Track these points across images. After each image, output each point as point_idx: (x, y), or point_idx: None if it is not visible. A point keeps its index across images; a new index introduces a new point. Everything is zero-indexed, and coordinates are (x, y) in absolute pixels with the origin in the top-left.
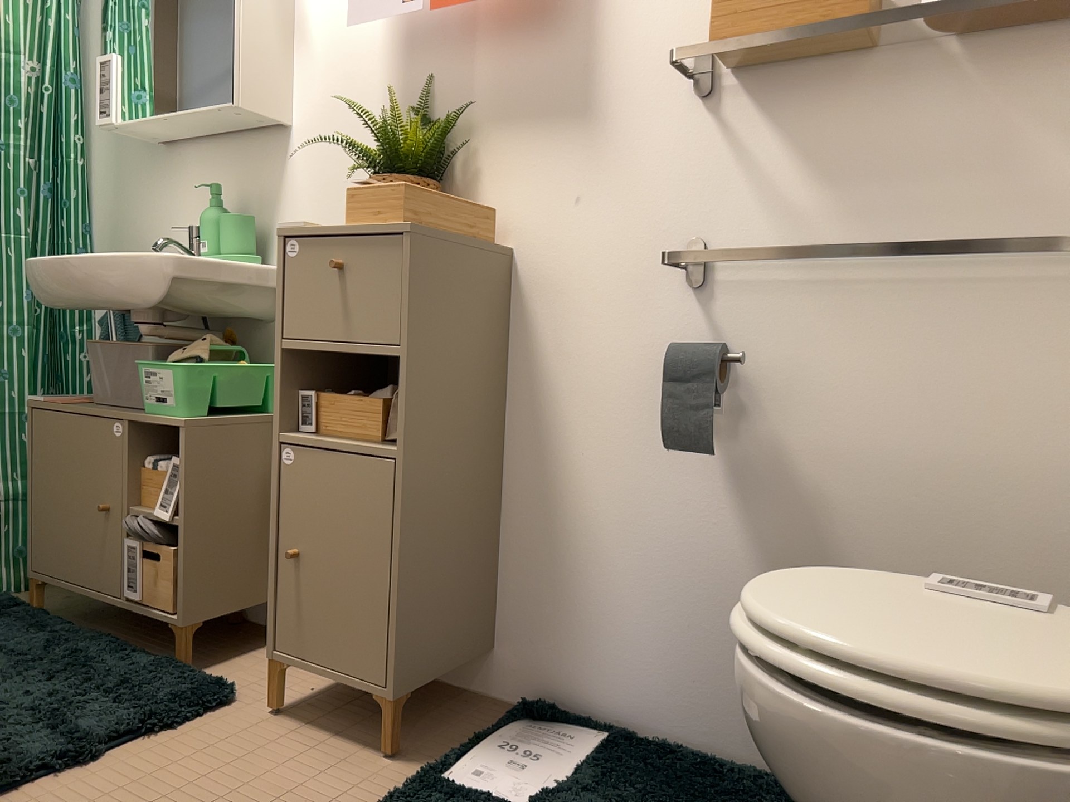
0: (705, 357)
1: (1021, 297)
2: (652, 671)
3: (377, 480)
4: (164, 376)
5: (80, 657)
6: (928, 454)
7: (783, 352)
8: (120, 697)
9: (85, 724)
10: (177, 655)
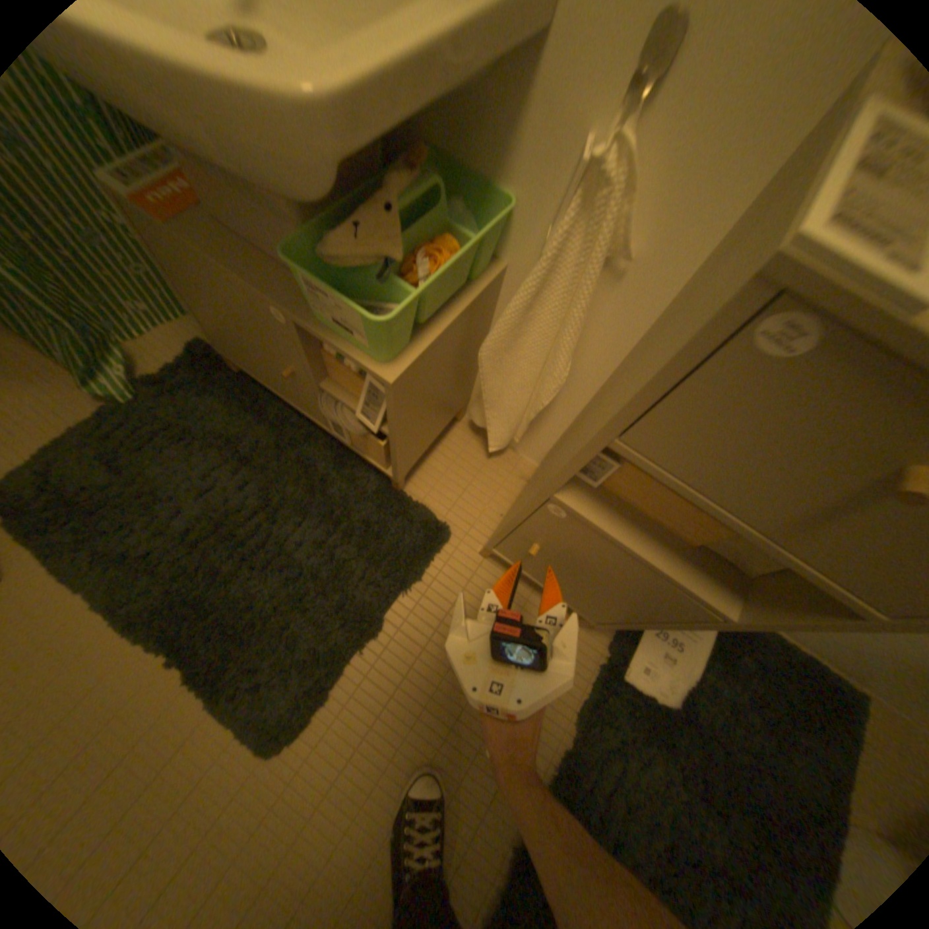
0: None
1: None
2: None
3: (687, 605)
4: (348, 307)
5: (316, 478)
6: None
7: None
8: (374, 554)
9: (363, 595)
10: (396, 485)
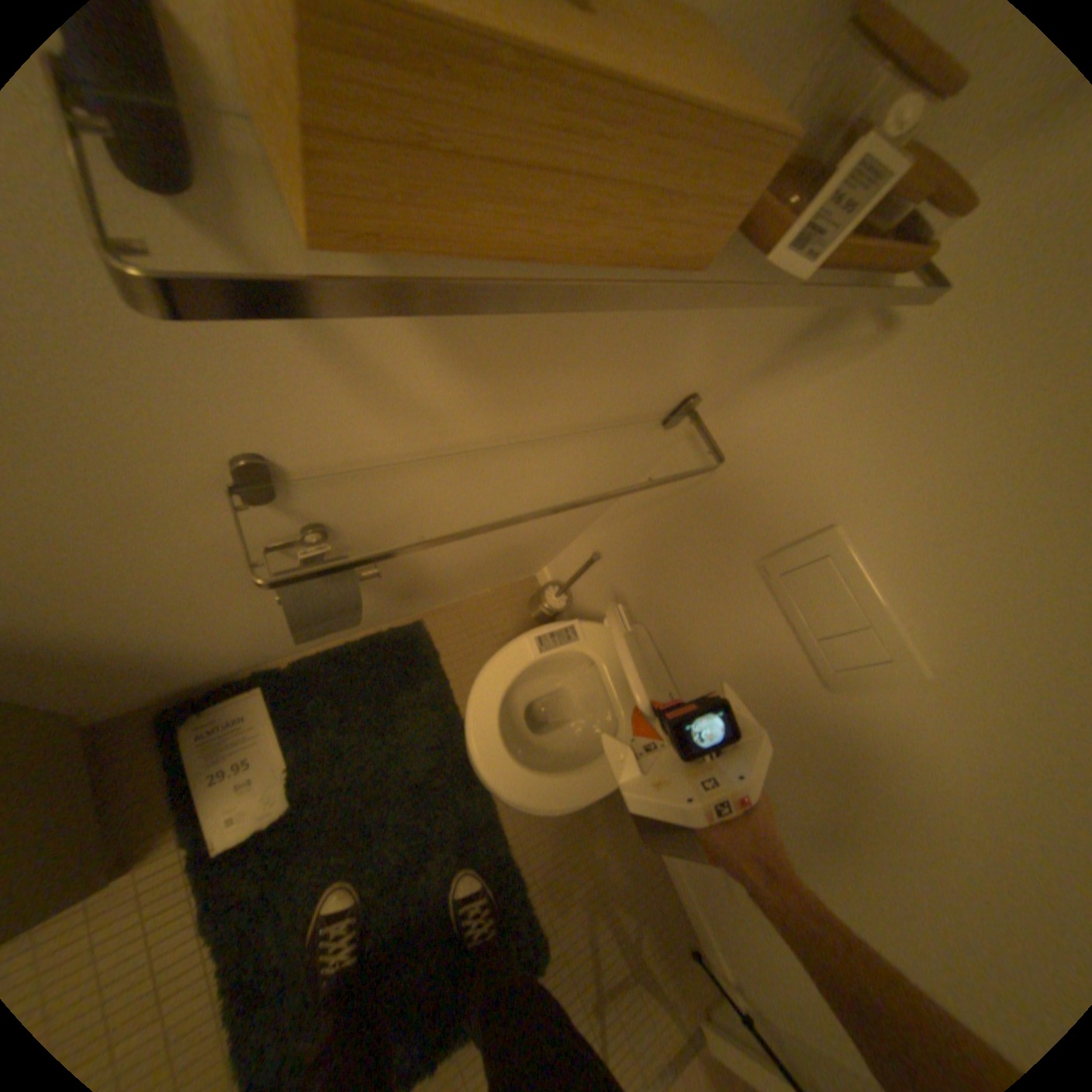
0: (345, 598)
1: (603, 437)
2: (275, 647)
3: None
4: None
5: None
6: (500, 517)
7: (393, 506)
8: None
9: None
10: None
